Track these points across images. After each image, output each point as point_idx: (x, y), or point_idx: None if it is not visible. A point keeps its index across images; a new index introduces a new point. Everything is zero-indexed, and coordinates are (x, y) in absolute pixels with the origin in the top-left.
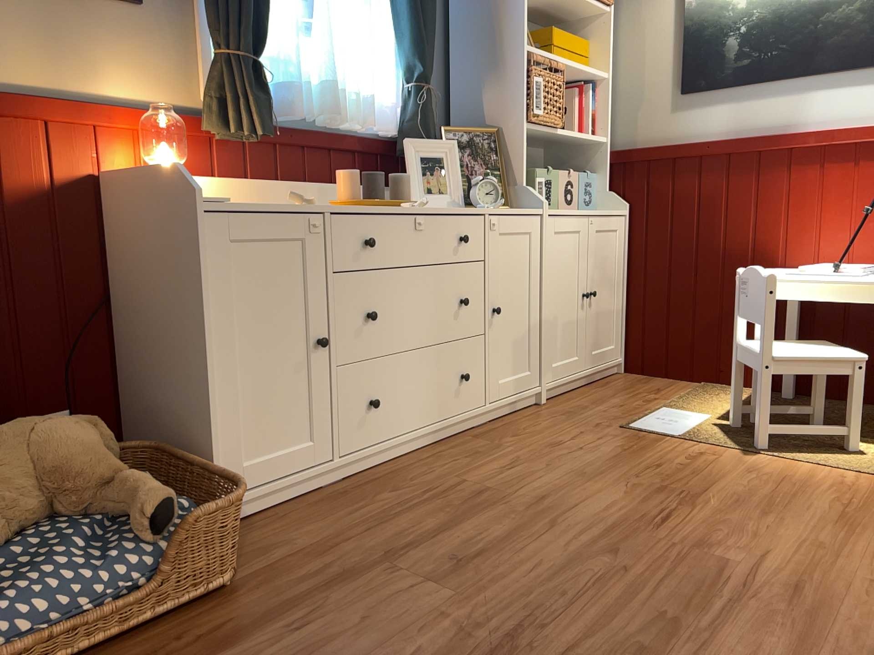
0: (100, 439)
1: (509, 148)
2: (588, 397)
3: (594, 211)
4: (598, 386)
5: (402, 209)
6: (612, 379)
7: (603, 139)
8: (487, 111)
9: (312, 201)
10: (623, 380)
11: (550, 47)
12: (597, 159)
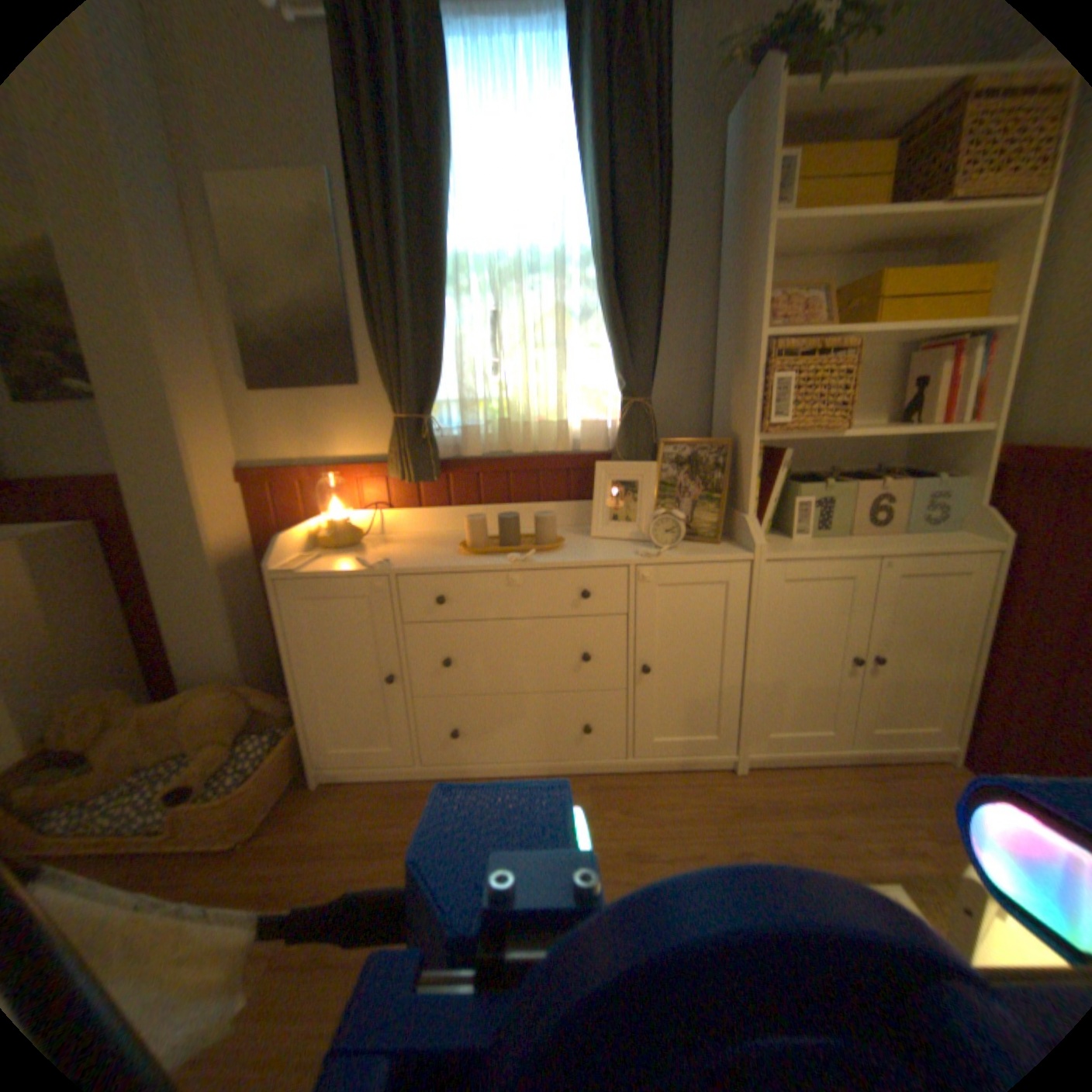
0: (239, 711)
1: (744, 463)
2: (824, 793)
3: (915, 546)
4: (876, 777)
5: (498, 564)
6: (921, 774)
7: (986, 427)
8: (734, 412)
9: (387, 563)
10: (935, 785)
11: (878, 300)
12: (977, 454)
